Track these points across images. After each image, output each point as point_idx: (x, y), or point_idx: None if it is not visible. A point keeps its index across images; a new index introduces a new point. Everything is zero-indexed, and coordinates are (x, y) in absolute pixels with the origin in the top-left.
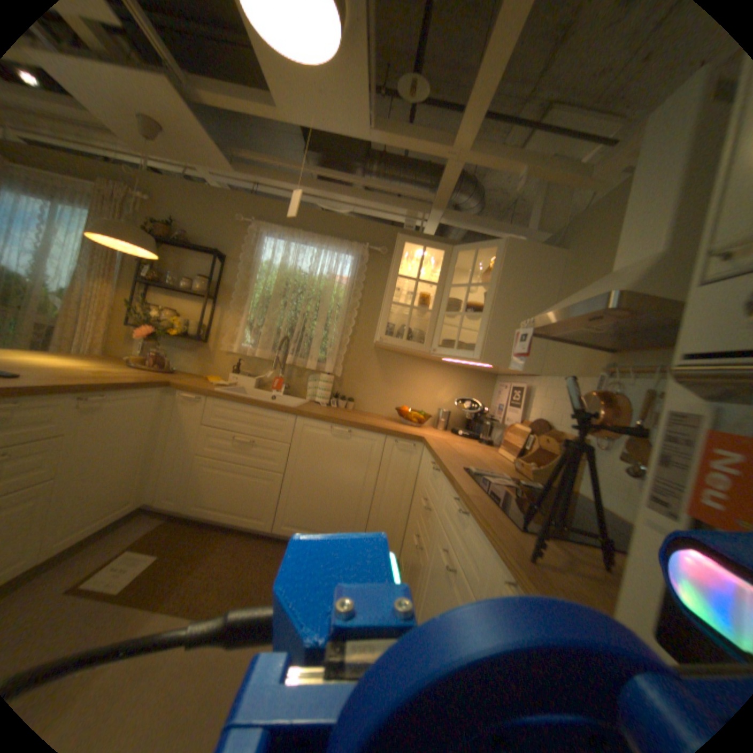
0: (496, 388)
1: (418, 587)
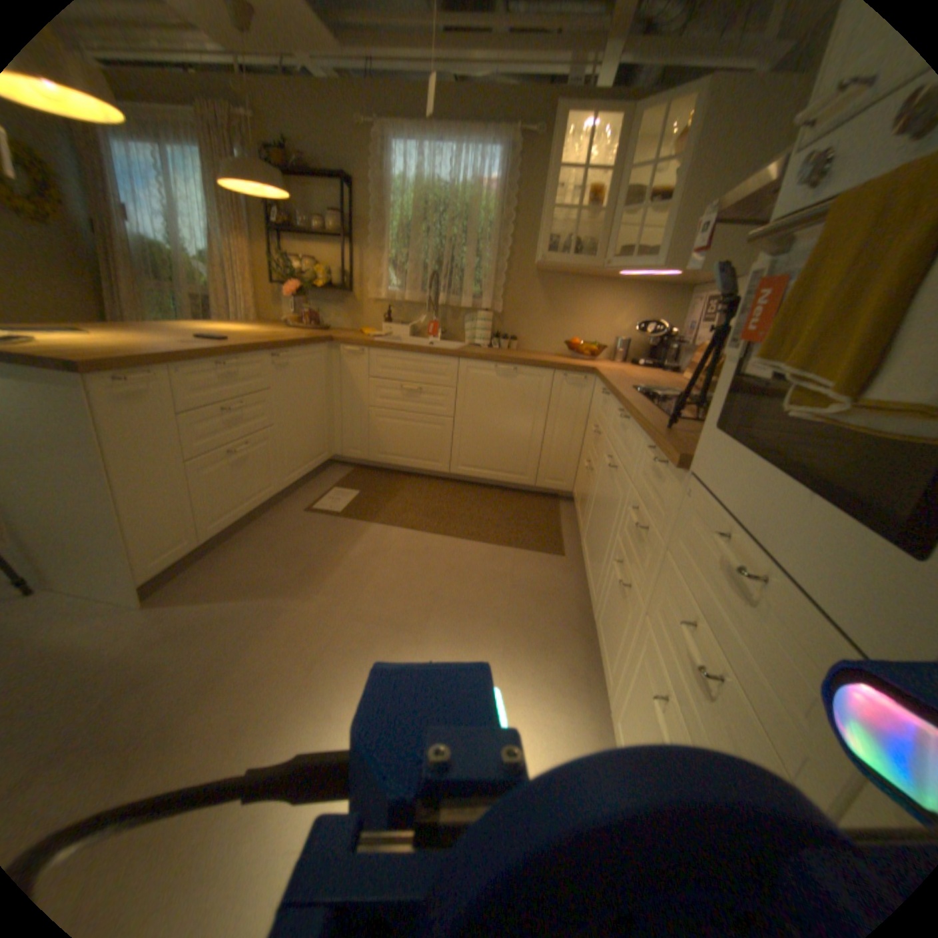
0: (692, 302)
1: (588, 500)
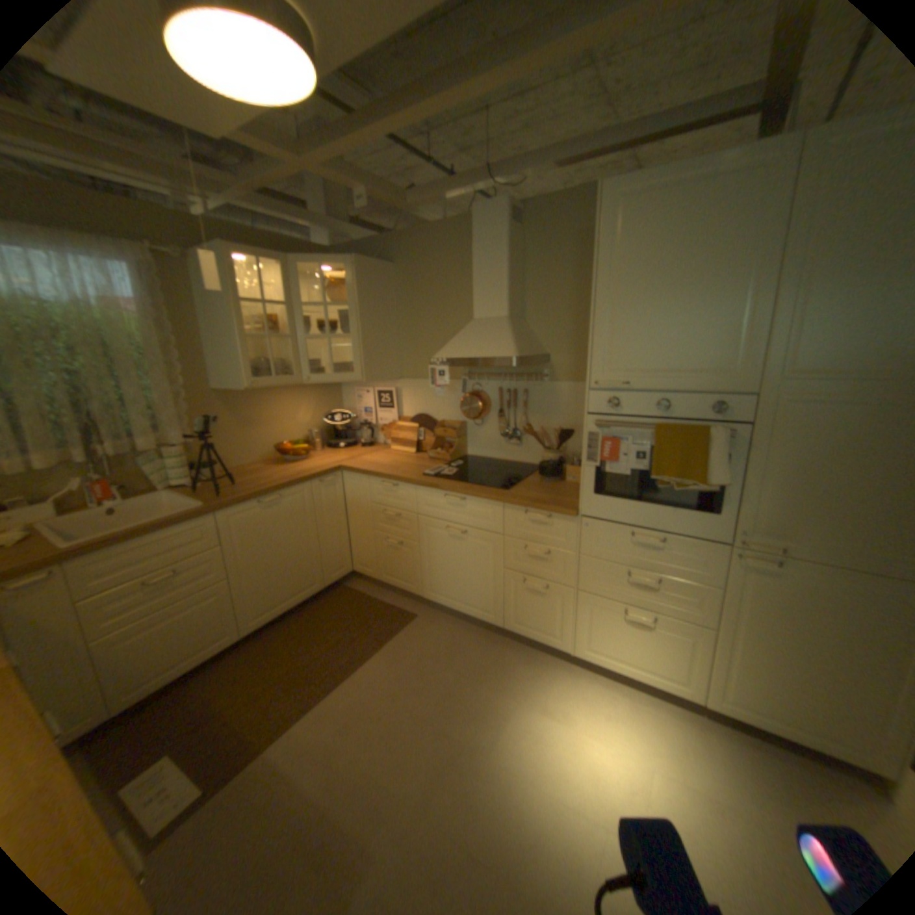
0: (343, 390)
1: (411, 564)
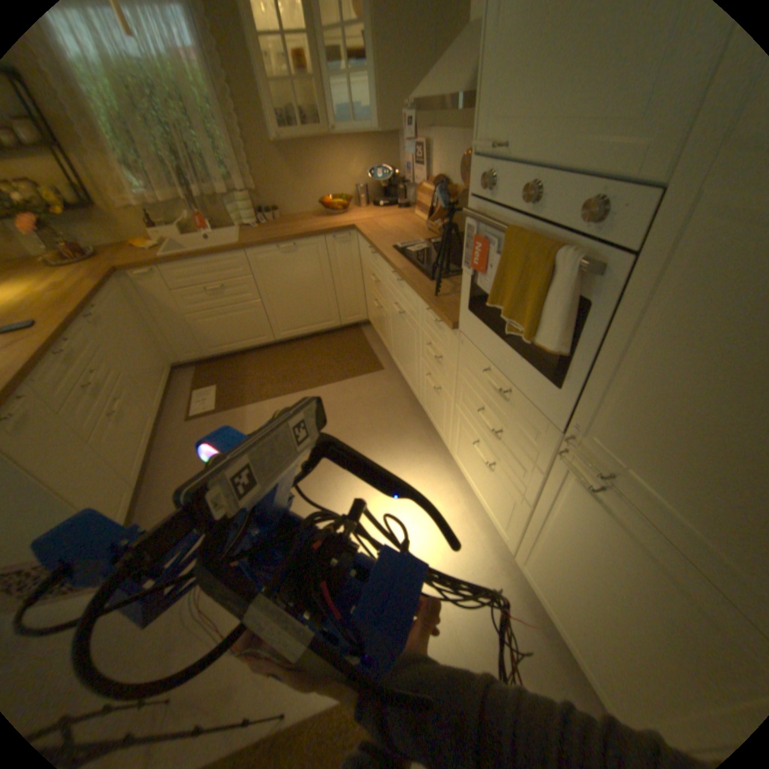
0: (400, 141)
1: (386, 329)
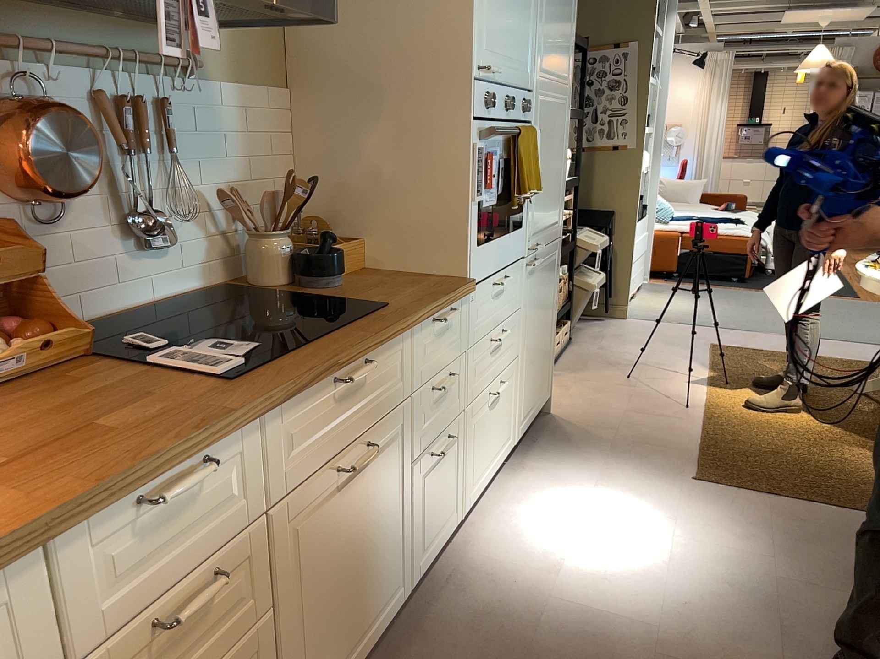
0: None
1: None
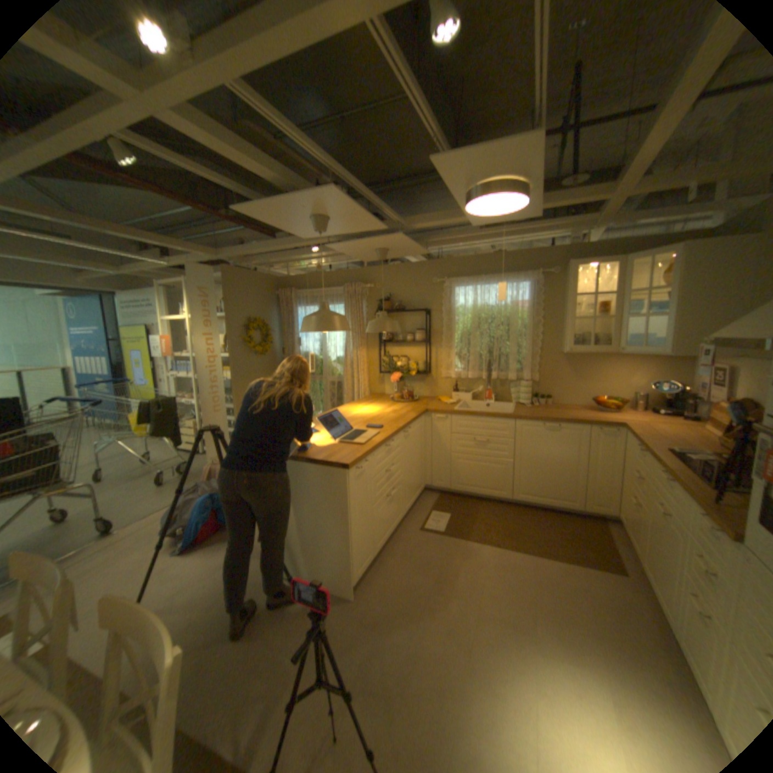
0: (699, 363)
1: (643, 532)
